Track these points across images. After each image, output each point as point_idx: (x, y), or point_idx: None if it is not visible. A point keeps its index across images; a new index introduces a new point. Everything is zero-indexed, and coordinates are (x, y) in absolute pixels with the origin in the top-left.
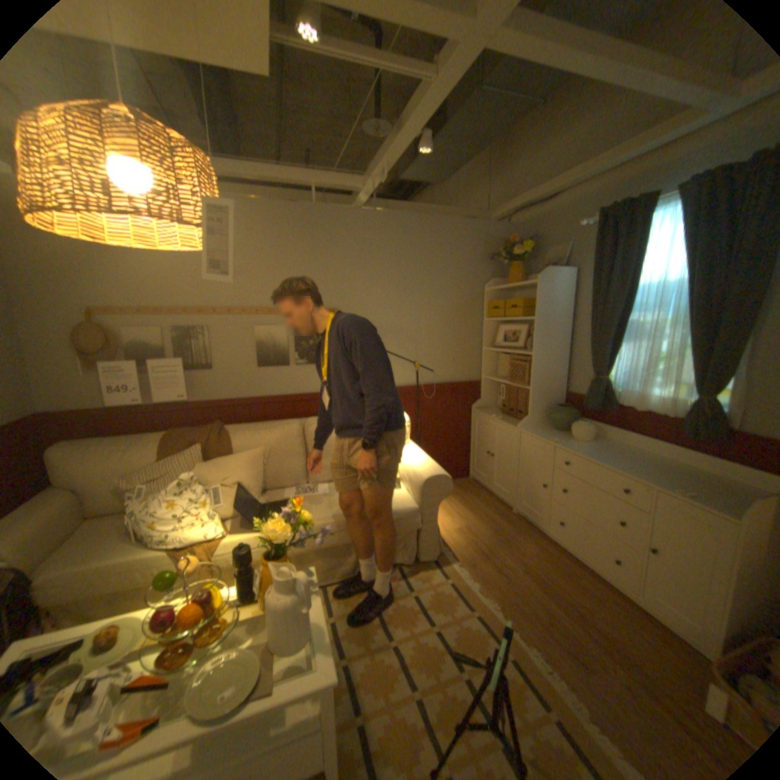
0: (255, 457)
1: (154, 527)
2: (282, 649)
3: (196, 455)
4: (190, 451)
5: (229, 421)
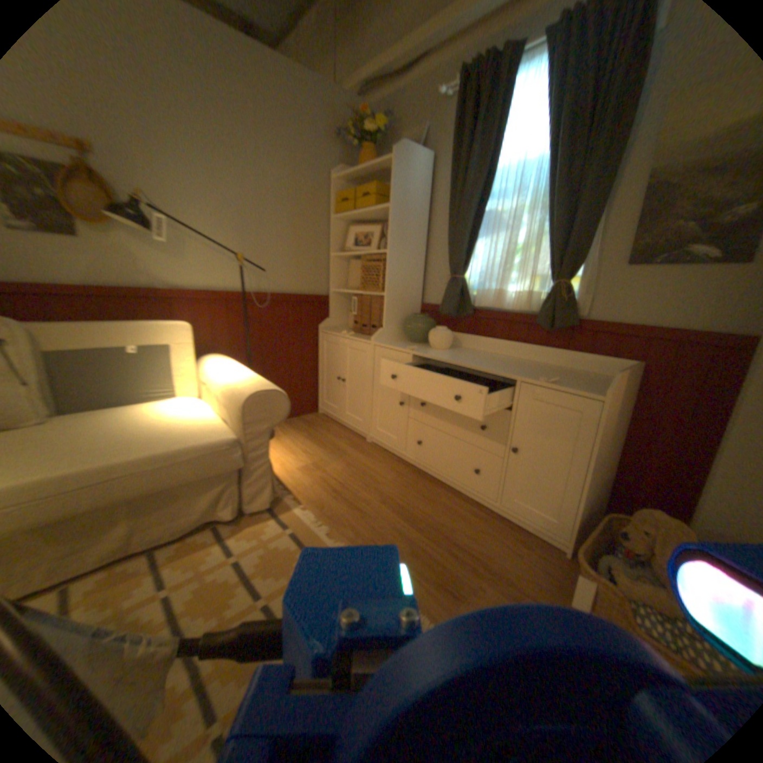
0: None
1: None
2: None
3: None
4: None
5: None
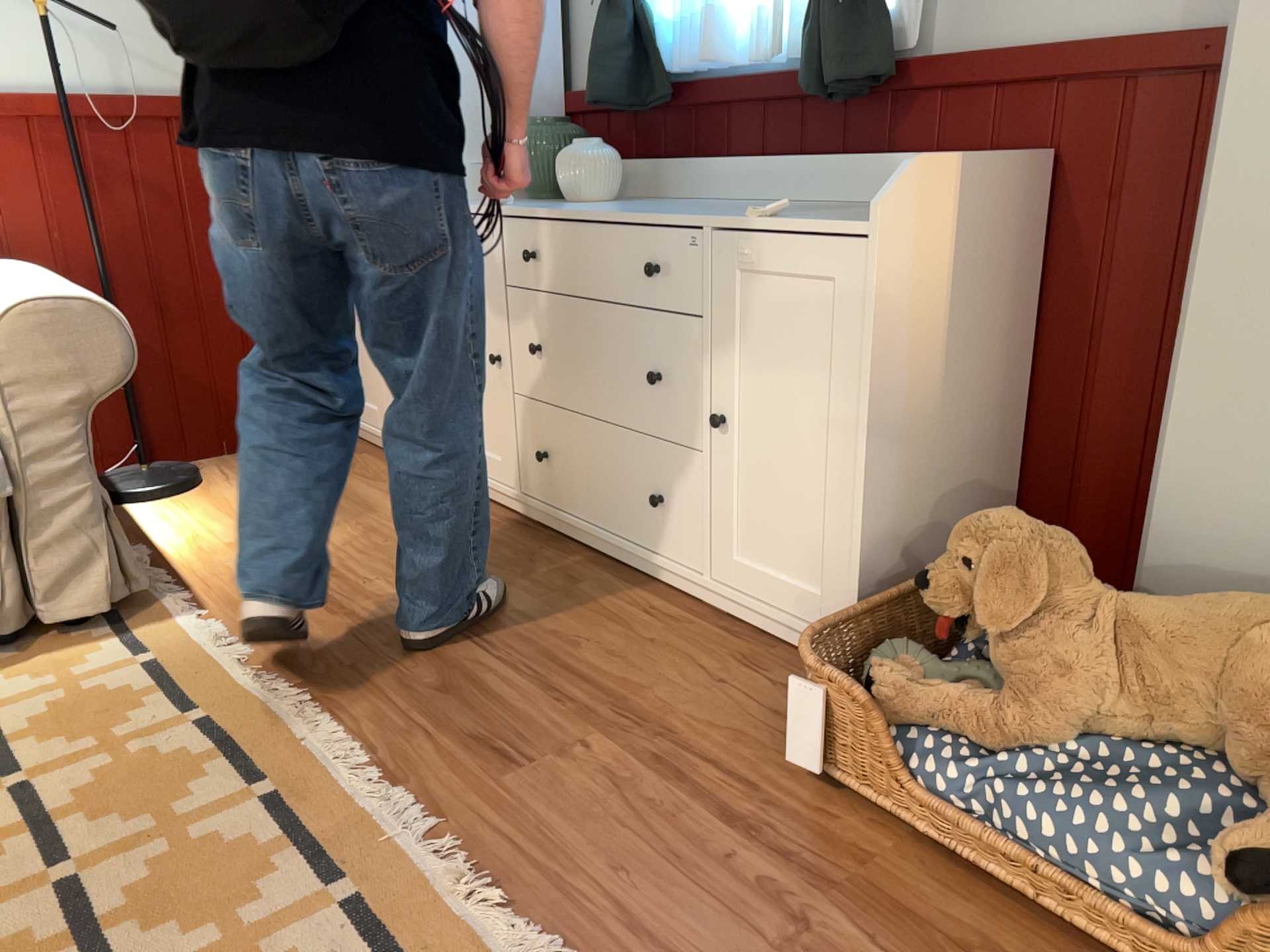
0: None
1: None
2: None
3: None
4: None
5: None
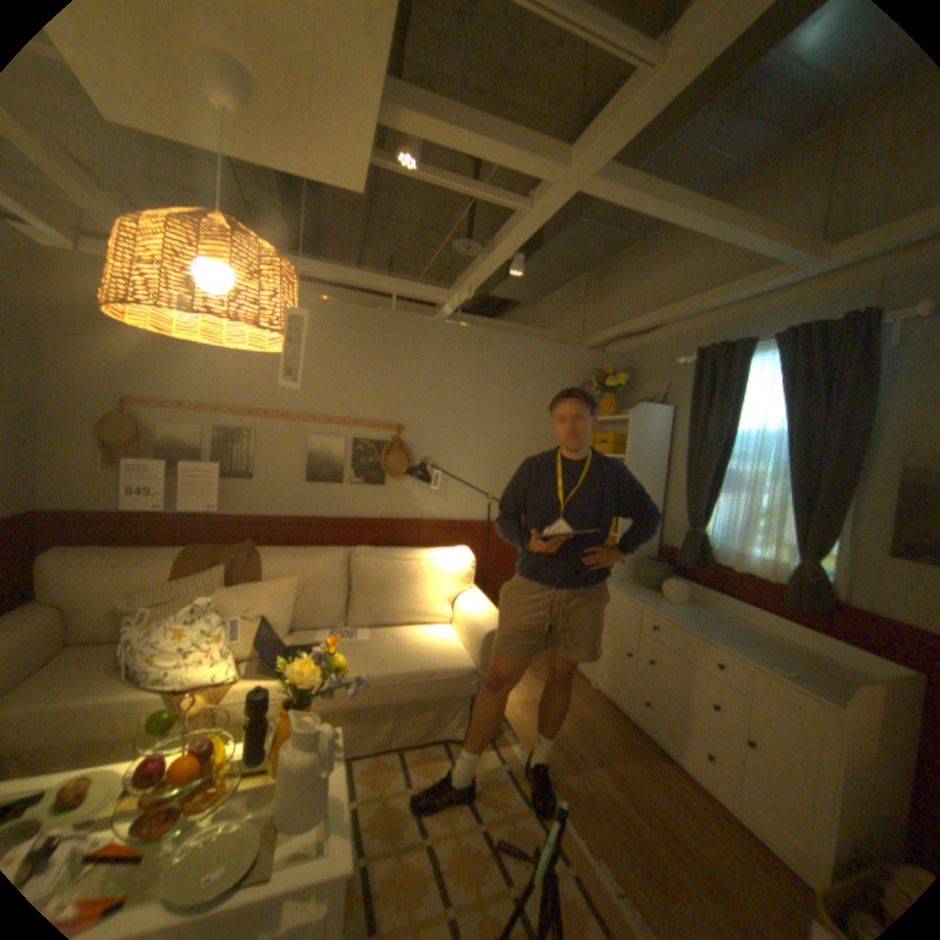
0: (288, 588)
1: (154, 661)
2: (290, 823)
3: (218, 578)
4: (211, 572)
5: (262, 542)
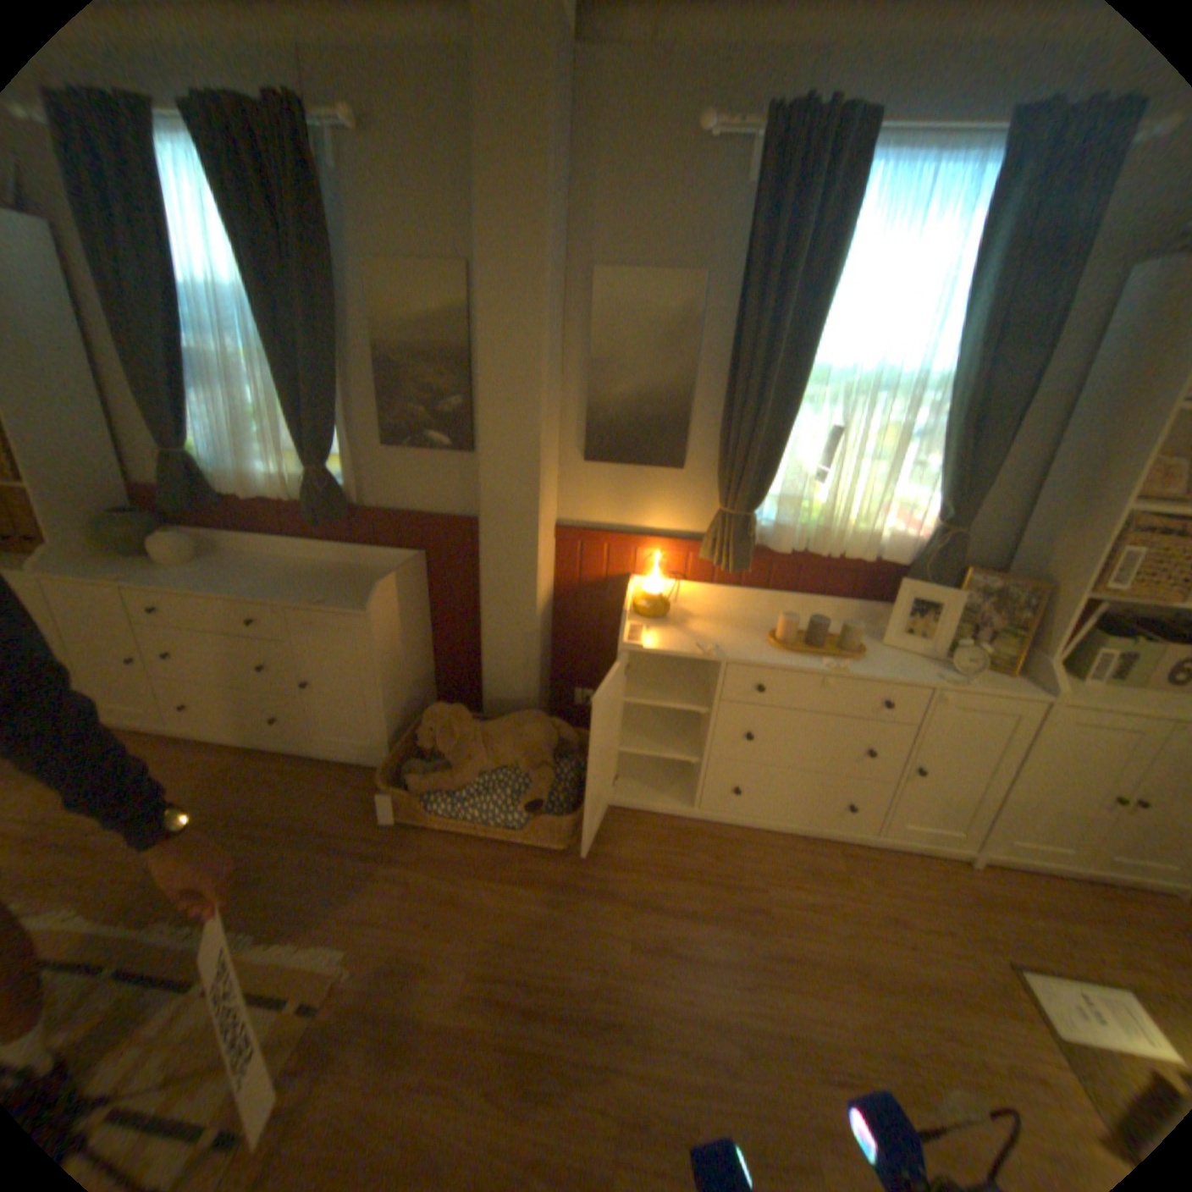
0: None
1: None
2: None
3: None
4: None
5: None
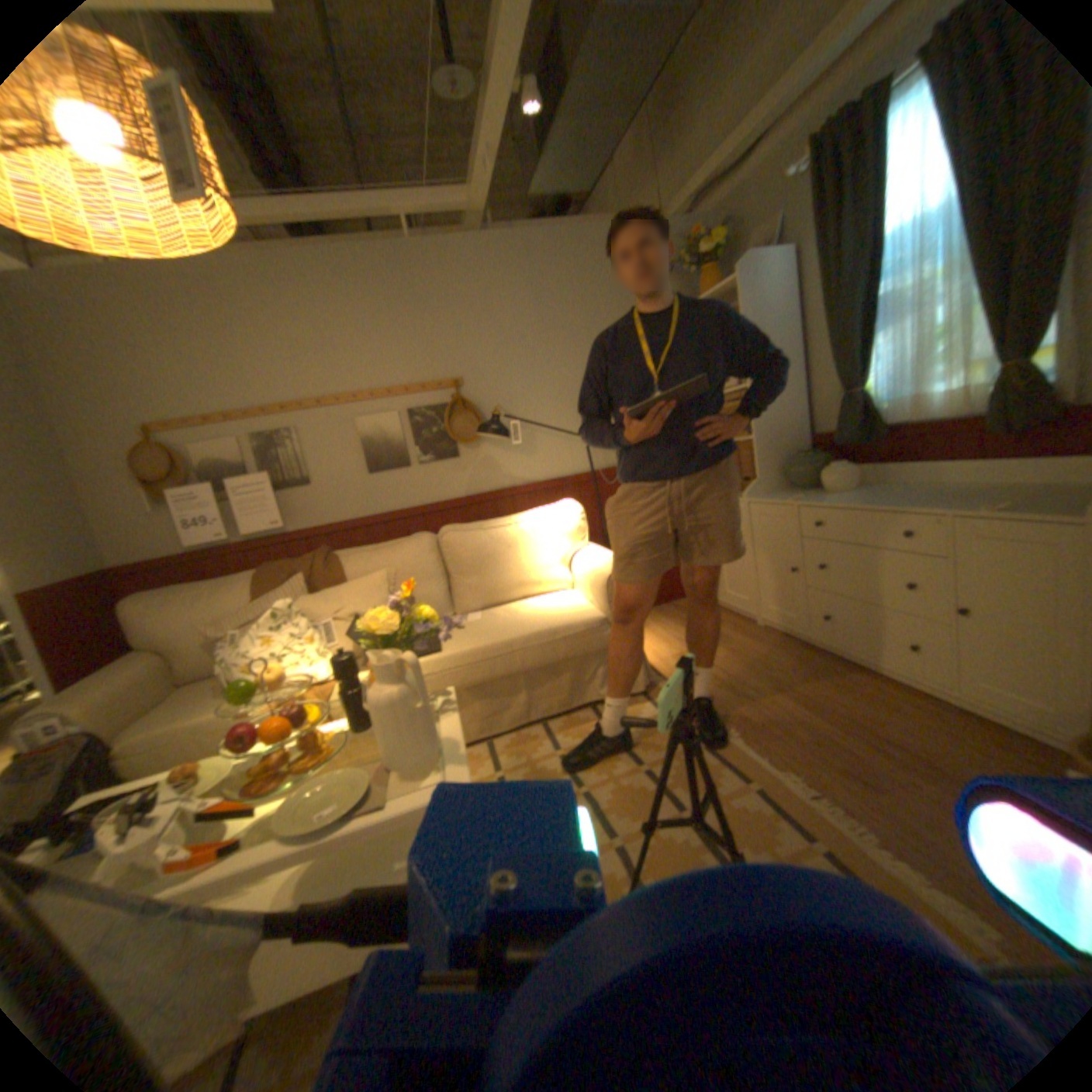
0: (376, 580)
1: (248, 667)
2: (396, 756)
3: (298, 585)
4: (289, 580)
5: (343, 550)
